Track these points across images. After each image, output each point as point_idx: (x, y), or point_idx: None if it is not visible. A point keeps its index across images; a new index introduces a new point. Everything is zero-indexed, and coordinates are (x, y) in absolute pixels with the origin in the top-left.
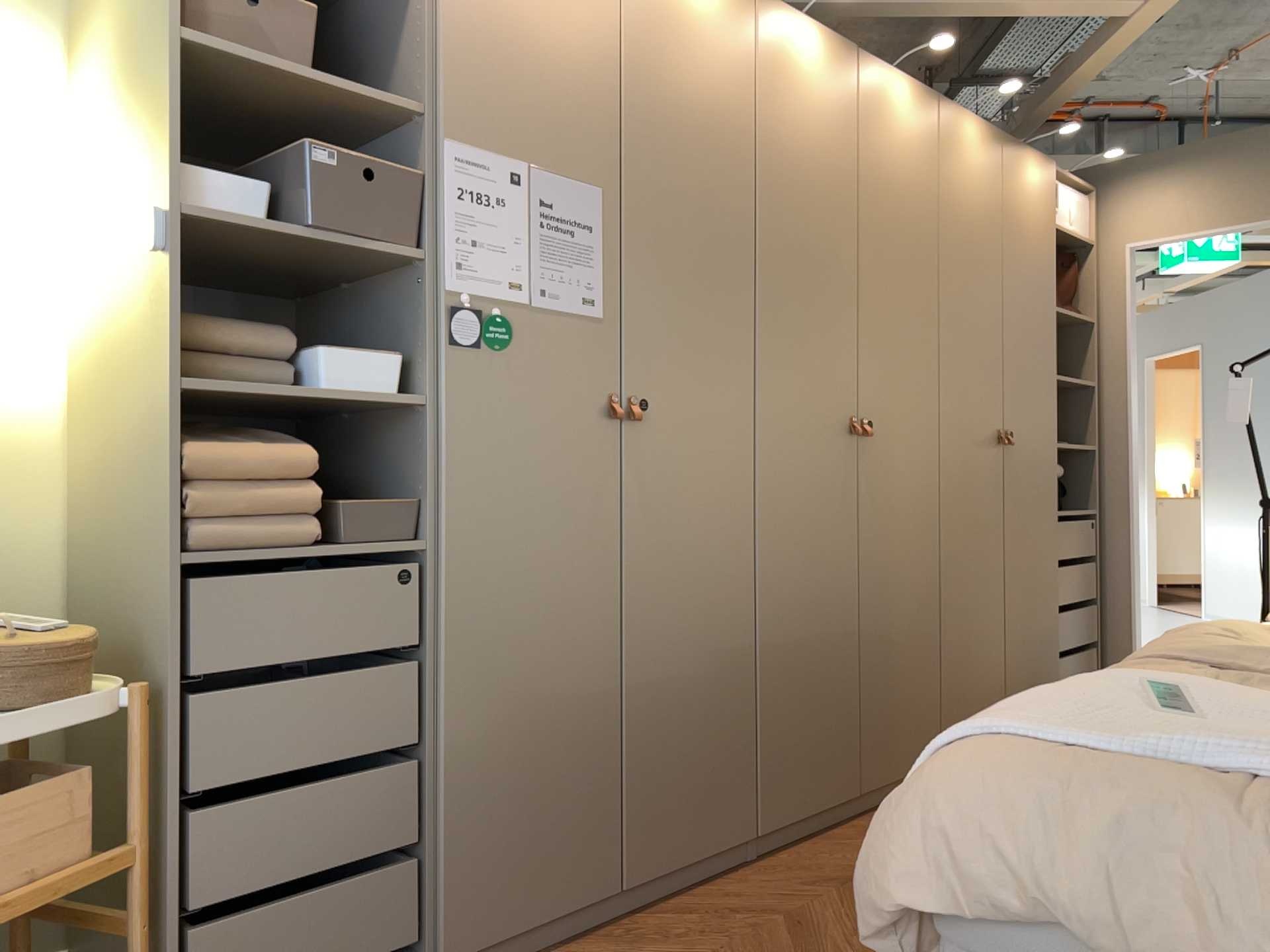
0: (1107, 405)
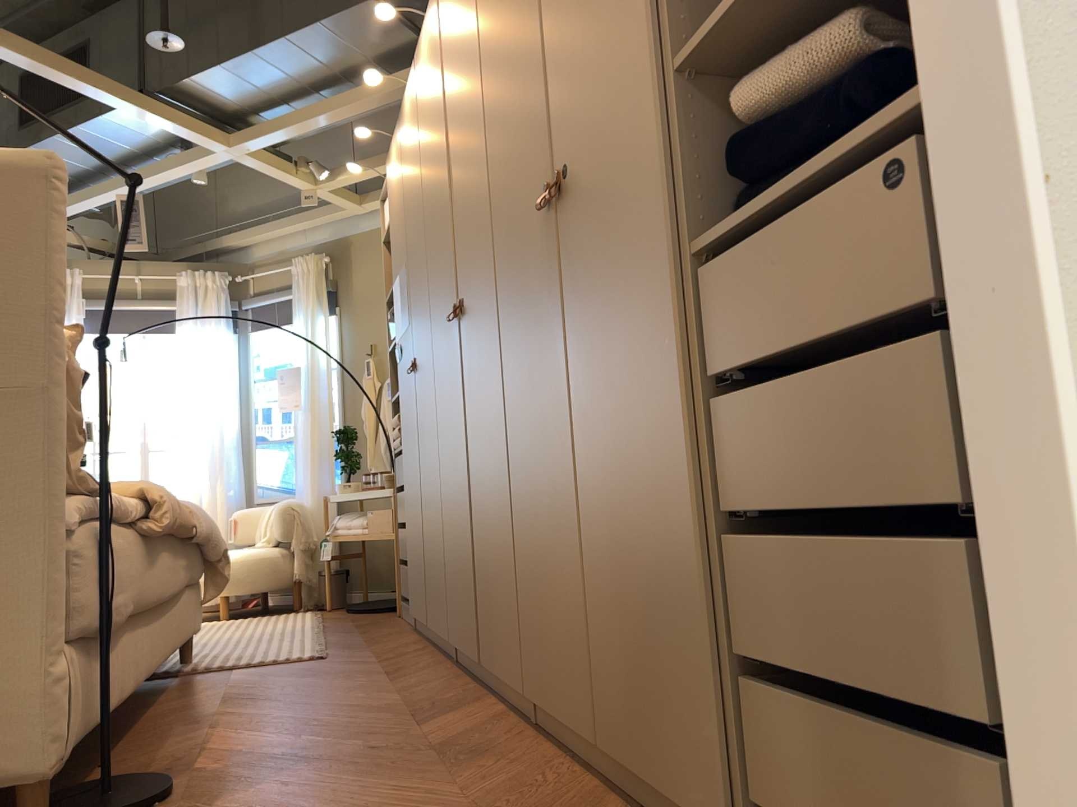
0: None
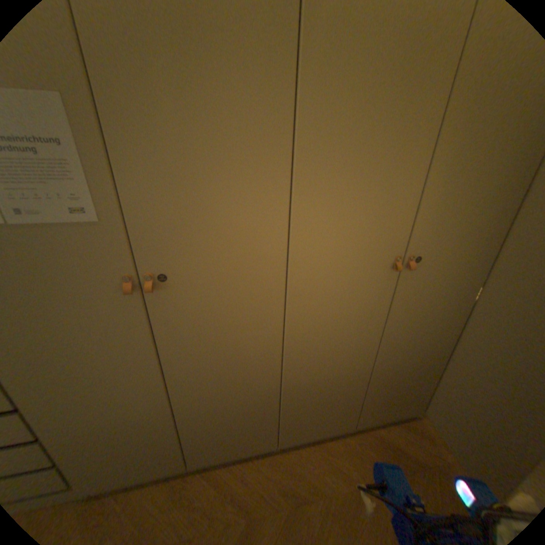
0: None
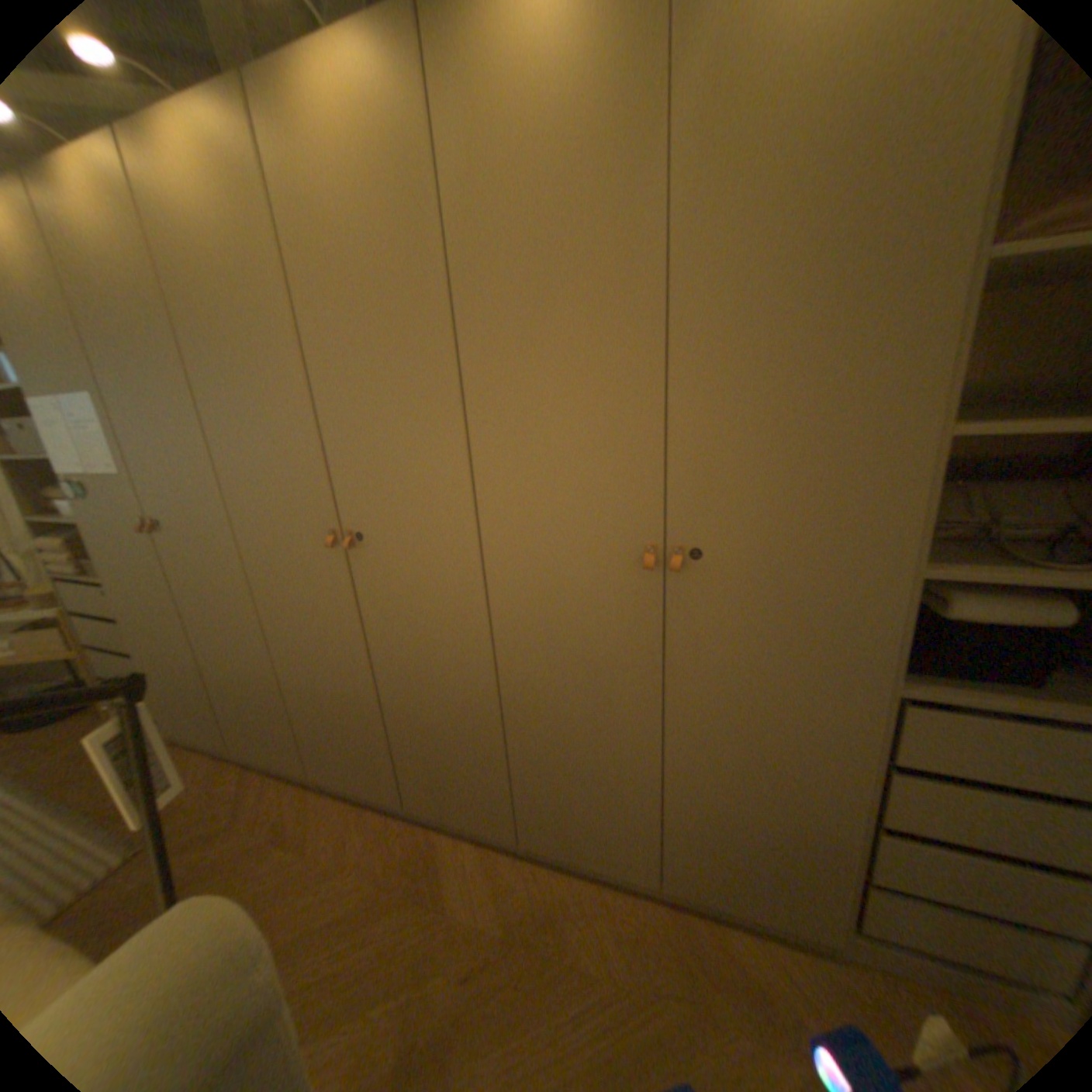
0: None
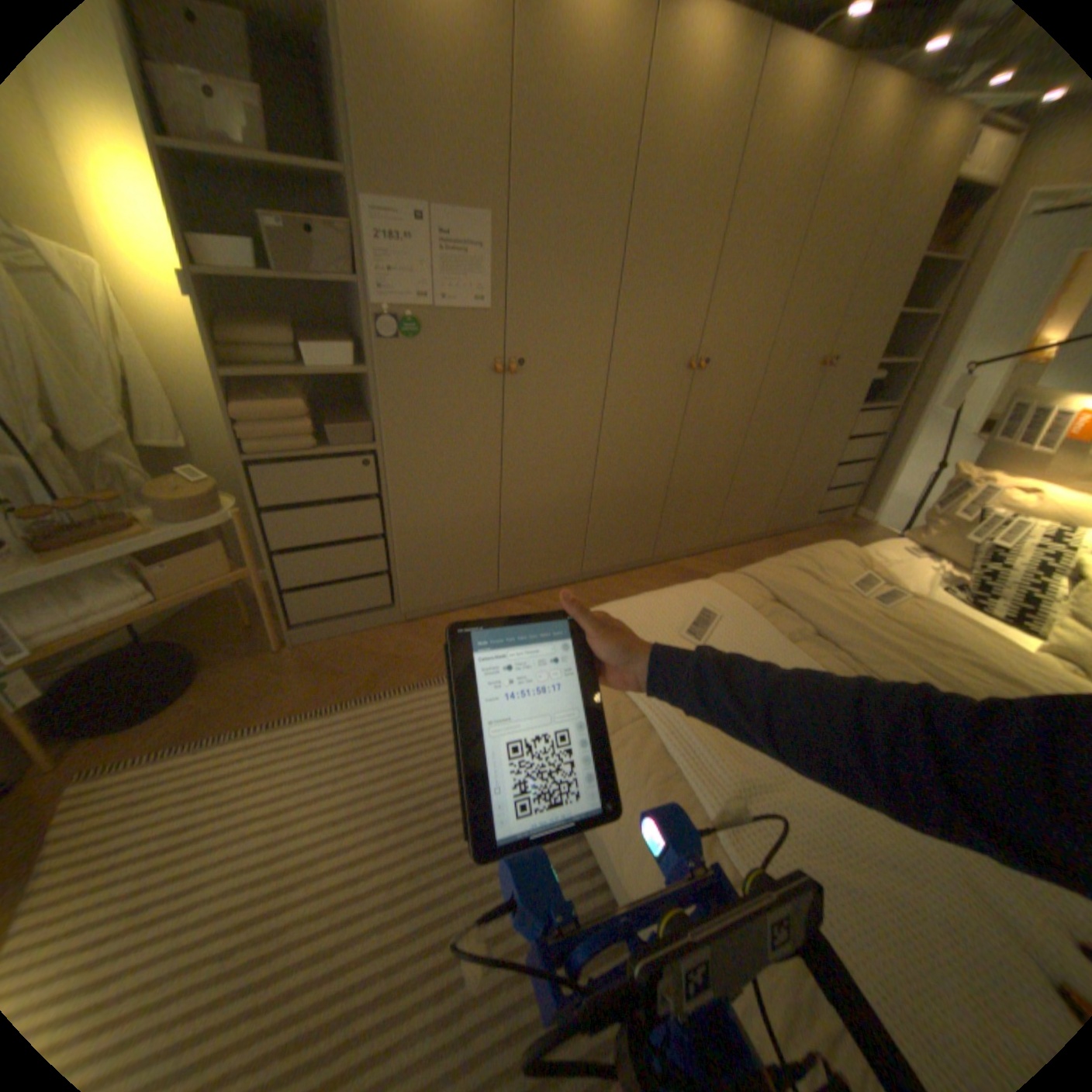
0: (945, 331)
